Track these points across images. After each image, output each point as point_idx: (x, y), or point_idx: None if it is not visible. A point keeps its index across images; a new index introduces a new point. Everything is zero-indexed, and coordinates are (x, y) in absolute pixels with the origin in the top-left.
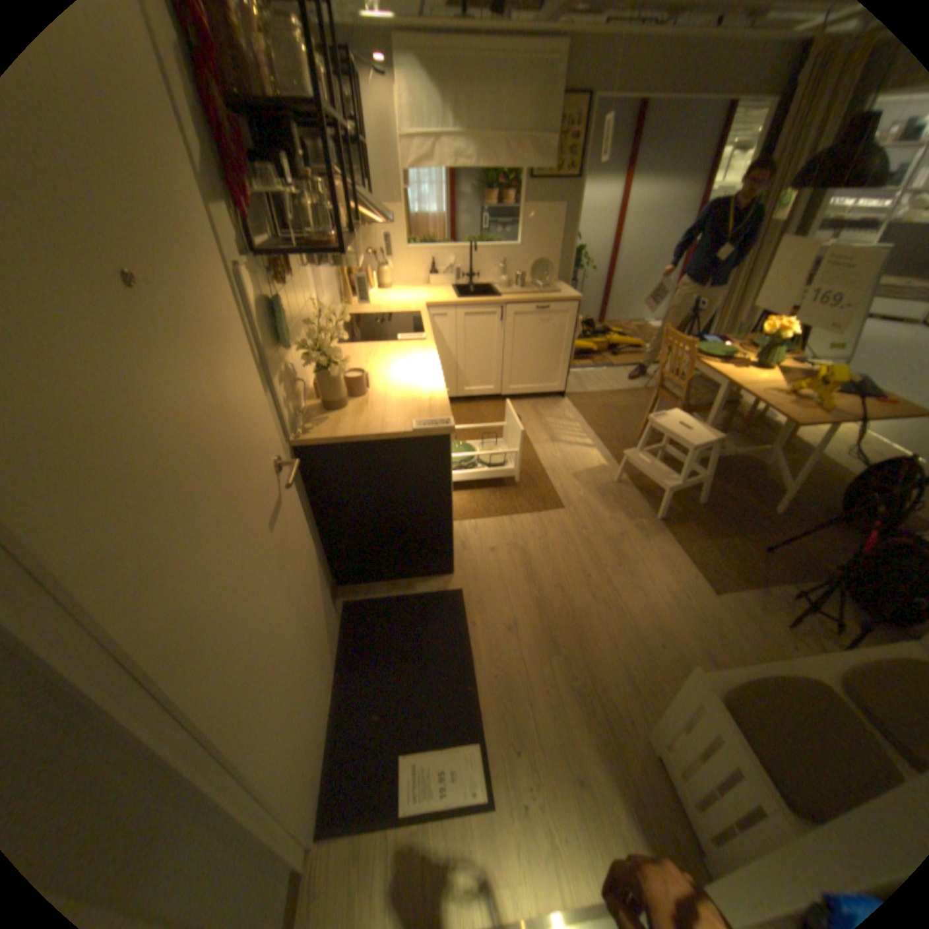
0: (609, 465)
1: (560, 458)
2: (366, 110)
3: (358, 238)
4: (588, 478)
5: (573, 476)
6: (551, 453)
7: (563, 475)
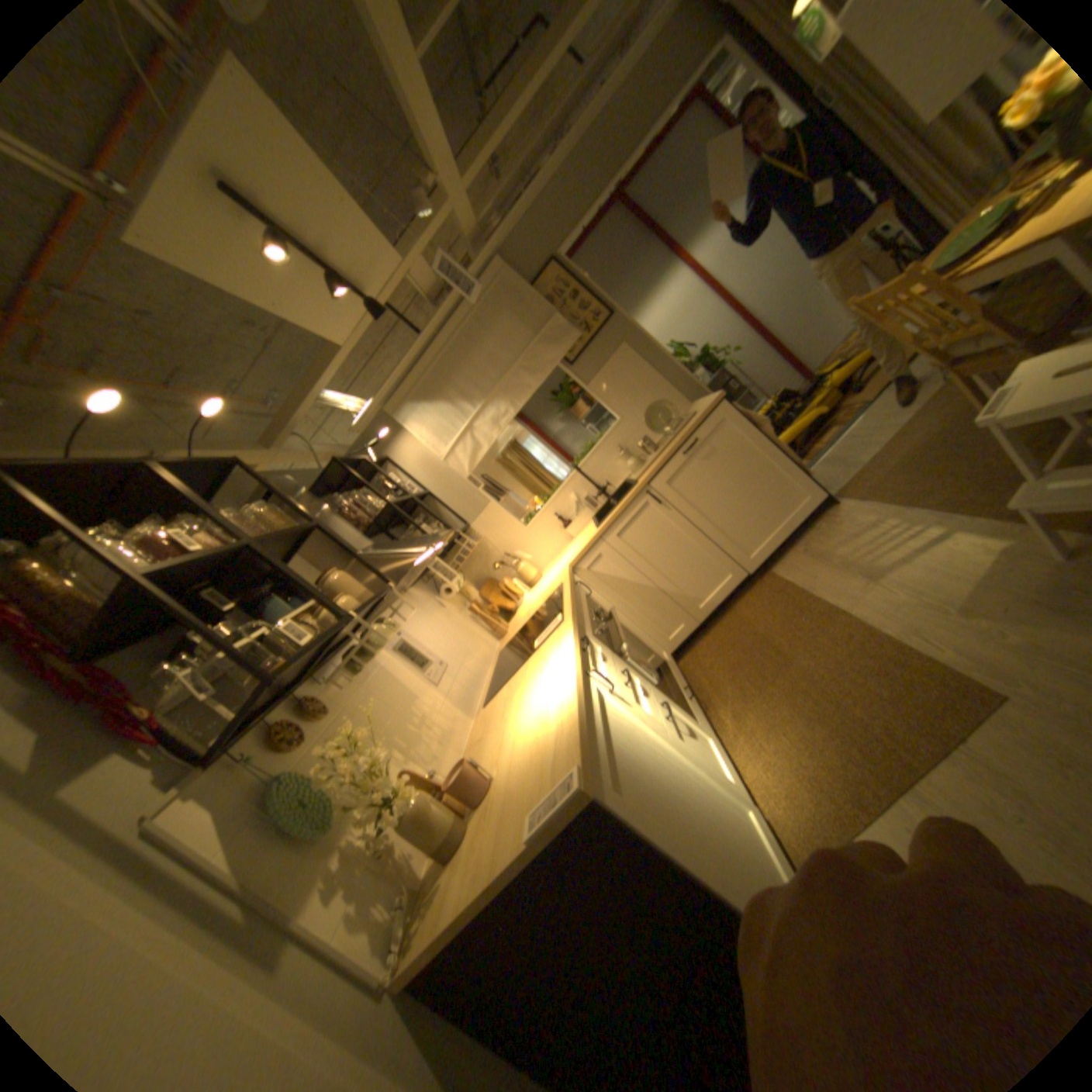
0: (1015, 541)
1: (913, 600)
2: (411, 469)
3: (484, 562)
4: (999, 599)
5: (966, 616)
6: (890, 603)
7: (944, 628)
